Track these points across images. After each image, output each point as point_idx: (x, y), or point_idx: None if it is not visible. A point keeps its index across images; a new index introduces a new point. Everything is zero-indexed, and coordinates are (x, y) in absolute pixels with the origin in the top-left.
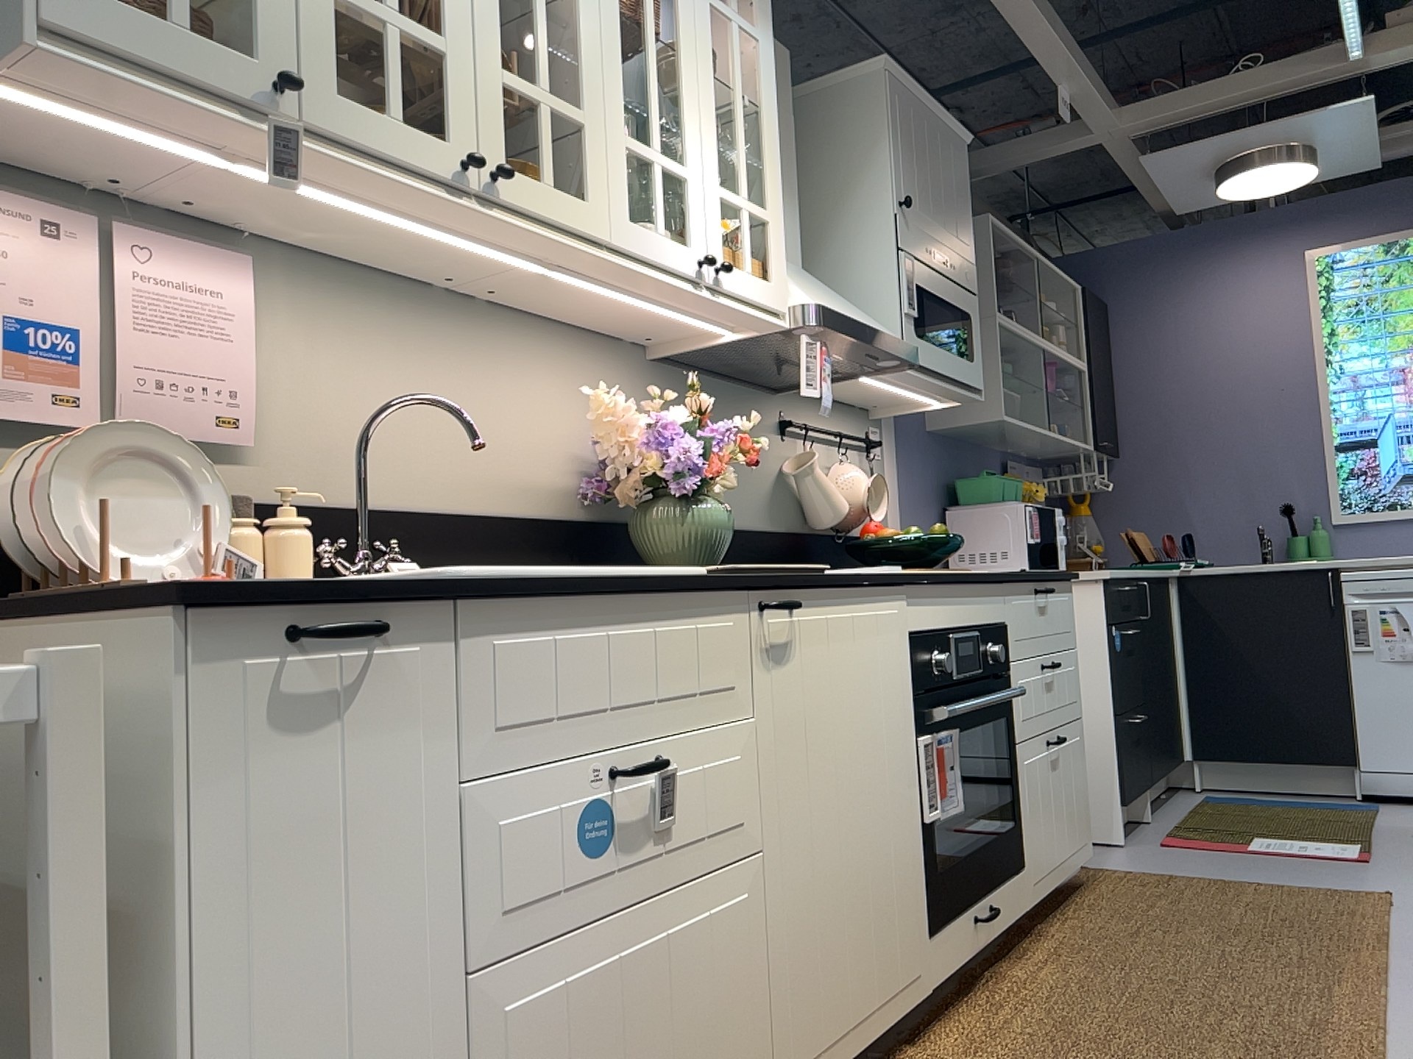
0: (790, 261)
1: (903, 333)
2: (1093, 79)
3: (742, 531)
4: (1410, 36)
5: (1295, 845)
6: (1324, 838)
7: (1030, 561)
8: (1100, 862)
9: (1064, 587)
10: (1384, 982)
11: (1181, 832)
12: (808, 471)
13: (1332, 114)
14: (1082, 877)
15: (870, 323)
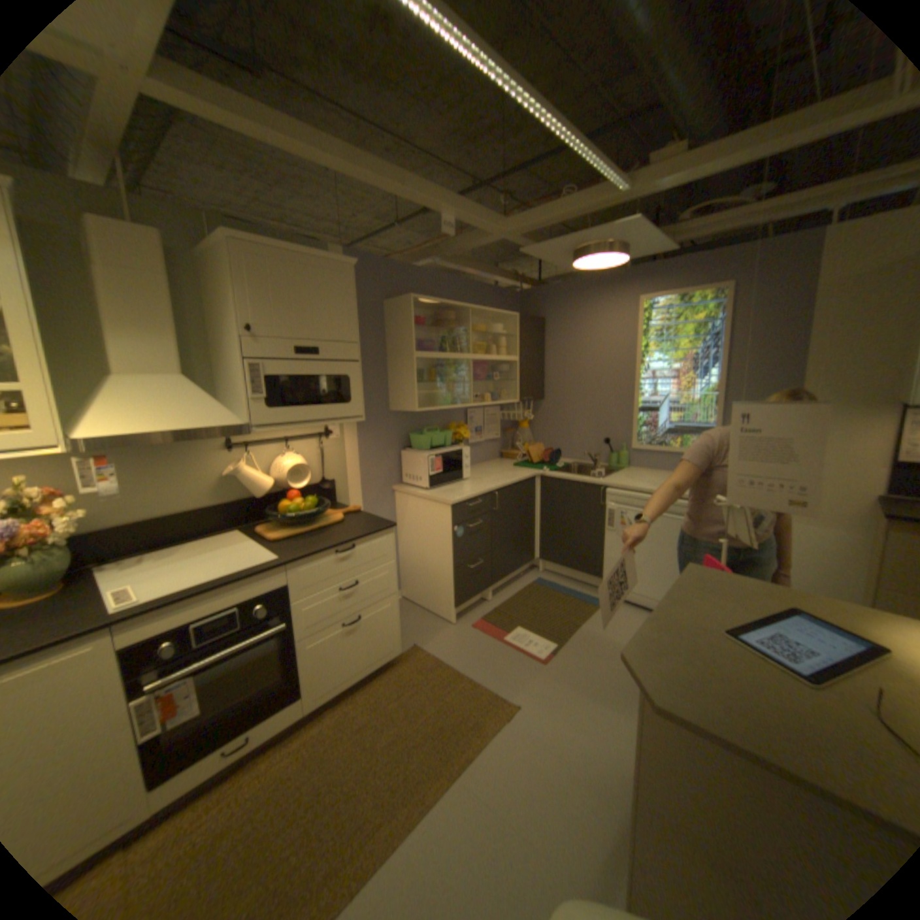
0: (157, 375)
1: (248, 410)
2: (466, 206)
3: (179, 513)
4: (662, 170)
5: (526, 642)
6: (547, 636)
7: (431, 483)
8: (426, 642)
9: (378, 536)
10: (413, 826)
11: (490, 616)
12: (234, 473)
13: (620, 224)
14: (400, 658)
15: (186, 421)
